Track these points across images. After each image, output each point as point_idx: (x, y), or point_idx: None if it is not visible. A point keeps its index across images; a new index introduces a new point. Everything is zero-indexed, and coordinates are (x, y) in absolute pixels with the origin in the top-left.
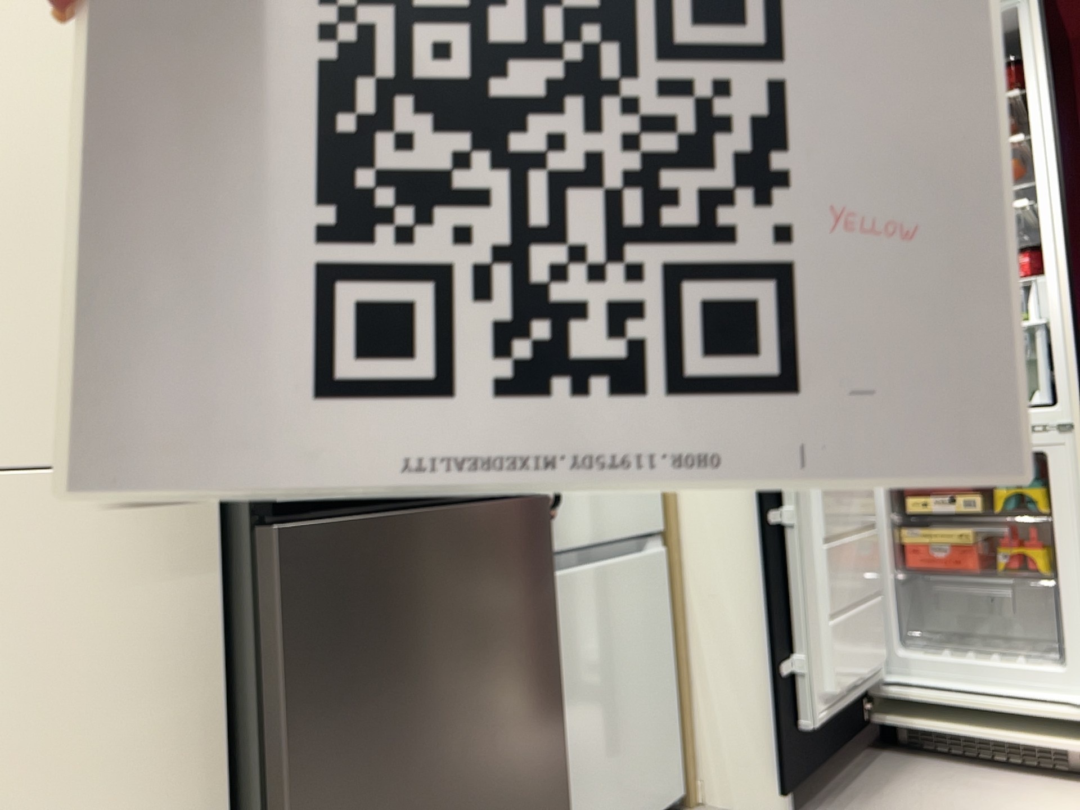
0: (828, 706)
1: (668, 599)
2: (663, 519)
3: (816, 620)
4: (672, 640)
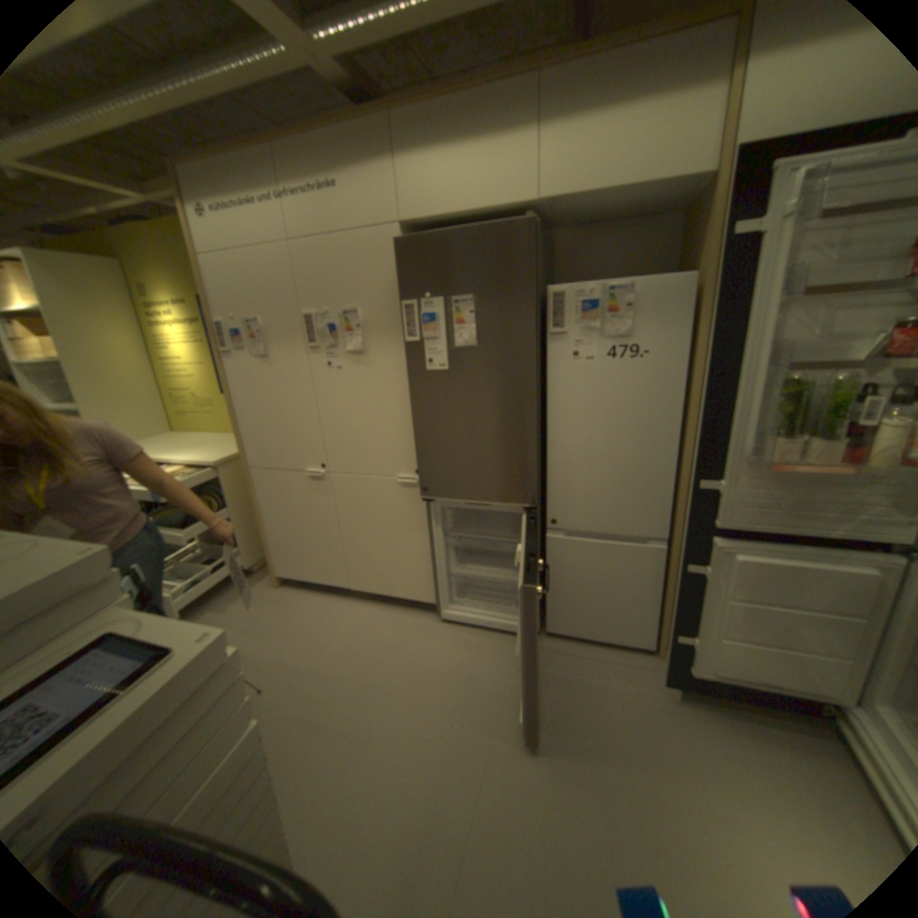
0: (716, 677)
1: (668, 571)
2: (672, 533)
3: (716, 635)
4: (665, 589)
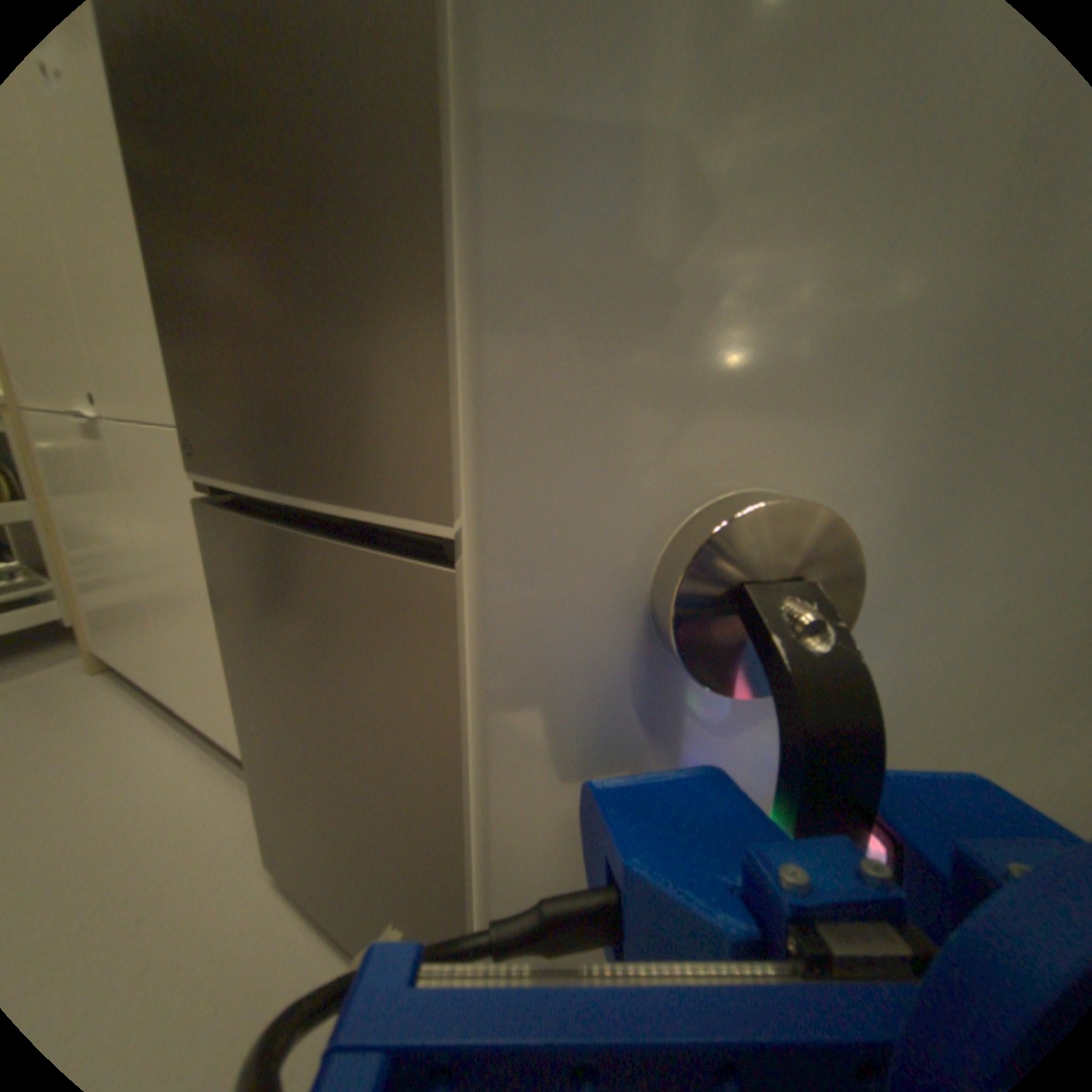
0: None
1: None
2: None
3: None
4: None
